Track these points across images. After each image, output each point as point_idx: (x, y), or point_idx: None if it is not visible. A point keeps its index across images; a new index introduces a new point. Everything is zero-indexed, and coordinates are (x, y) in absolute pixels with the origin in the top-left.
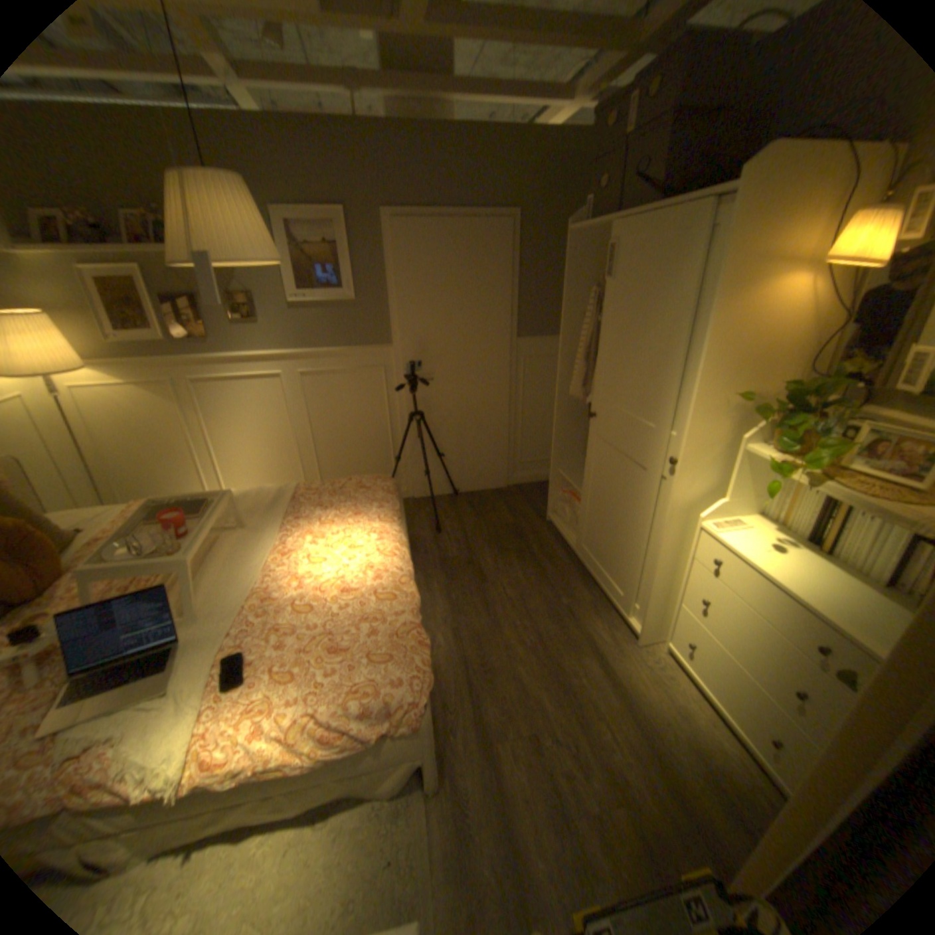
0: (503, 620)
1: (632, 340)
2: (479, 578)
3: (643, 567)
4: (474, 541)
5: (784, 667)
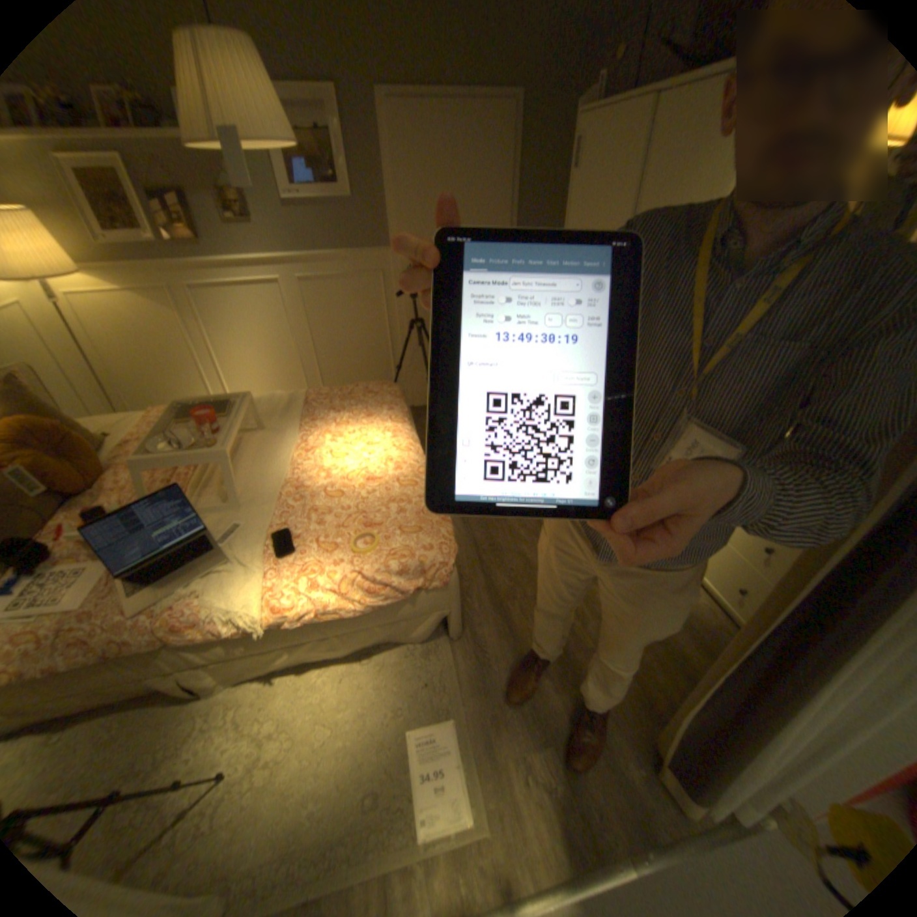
0: None
1: None
2: None
3: None
4: None
5: None
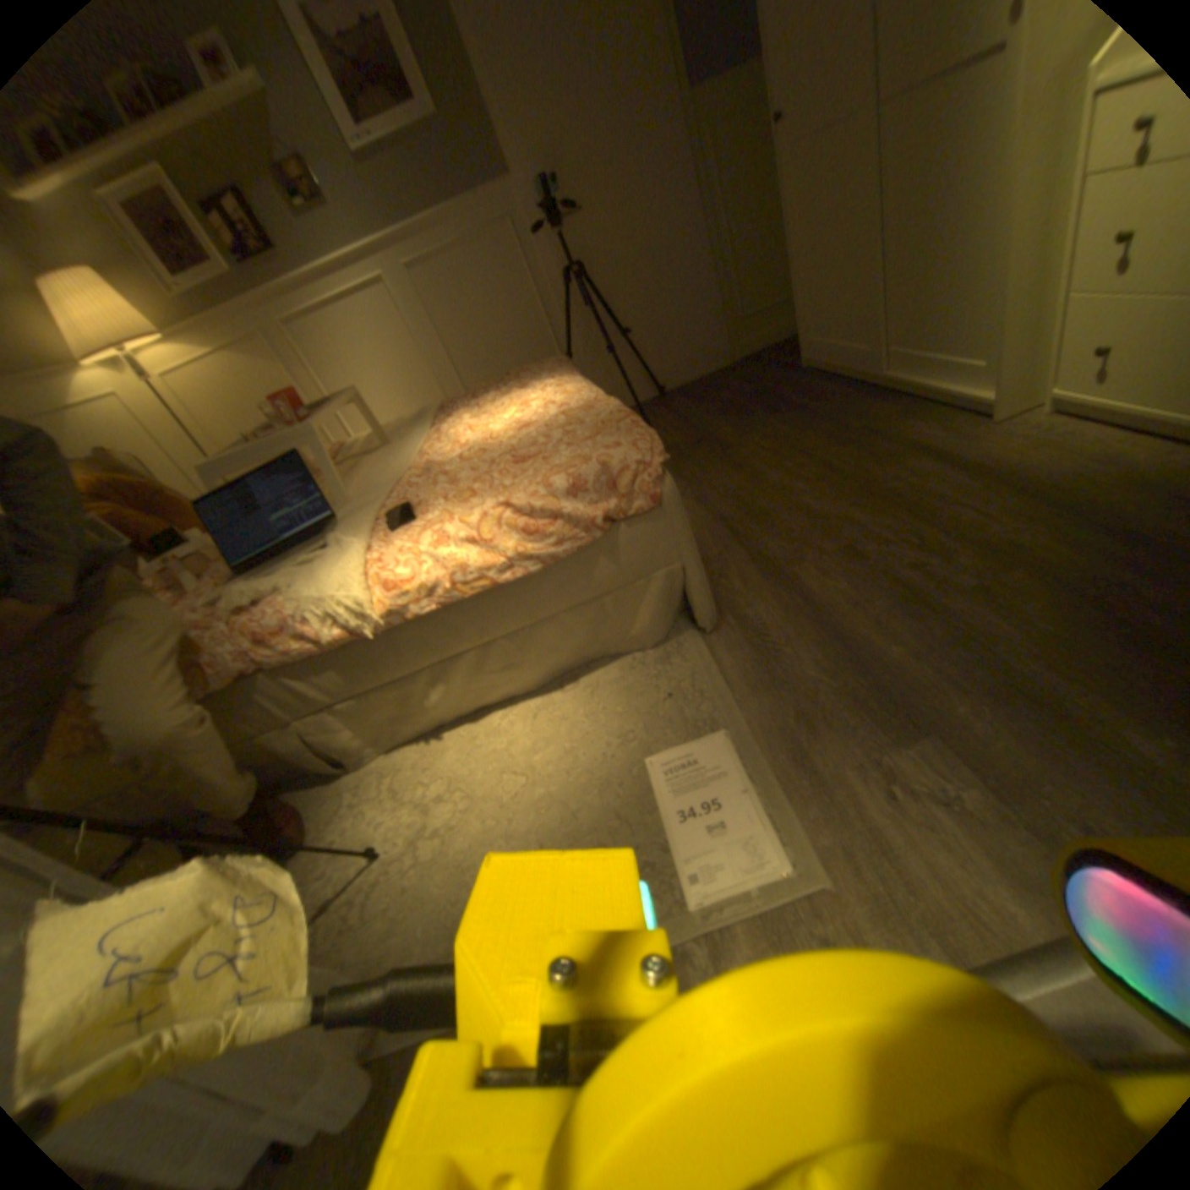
0: (768, 469)
1: None
2: (722, 447)
3: (986, 281)
4: (704, 421)
5: None
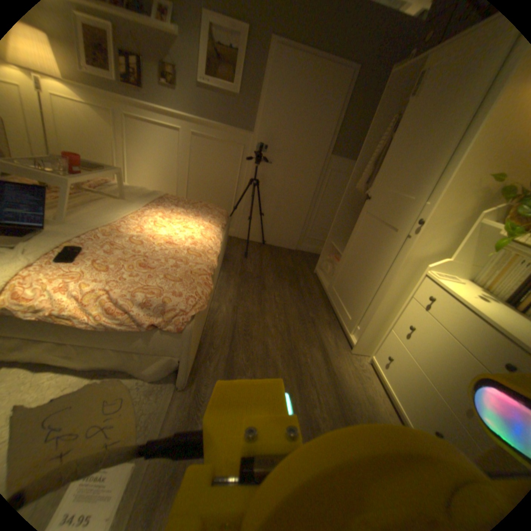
0: (267, 311)
1: (416, 142)
2: (261, 286)
3: (371, 301)
4: (265, 268)
5: (464, 378)
